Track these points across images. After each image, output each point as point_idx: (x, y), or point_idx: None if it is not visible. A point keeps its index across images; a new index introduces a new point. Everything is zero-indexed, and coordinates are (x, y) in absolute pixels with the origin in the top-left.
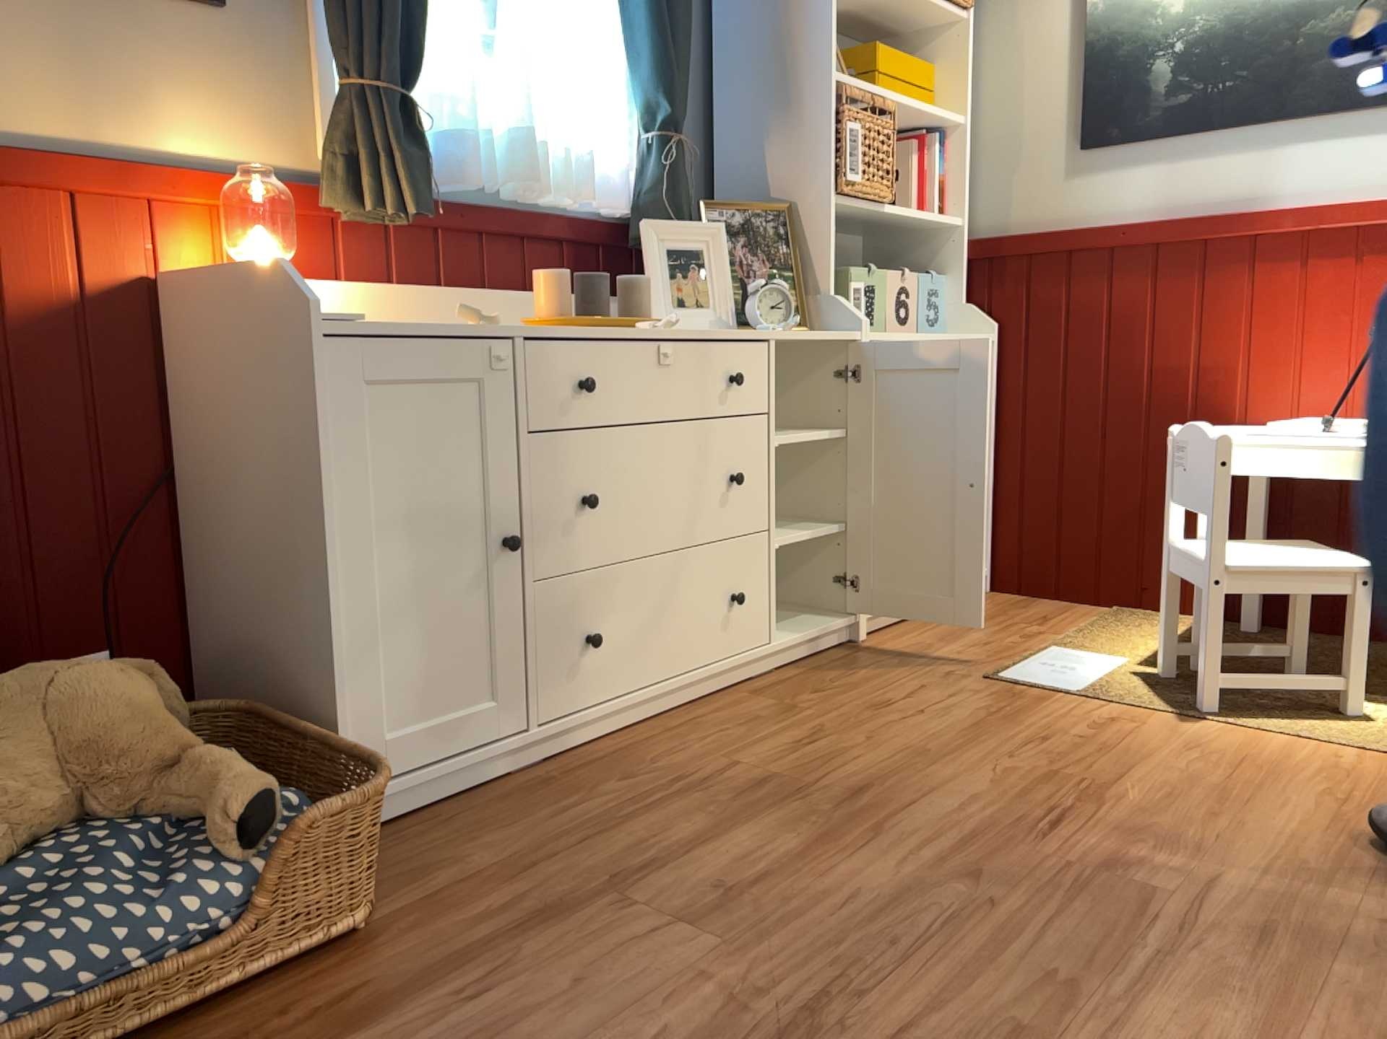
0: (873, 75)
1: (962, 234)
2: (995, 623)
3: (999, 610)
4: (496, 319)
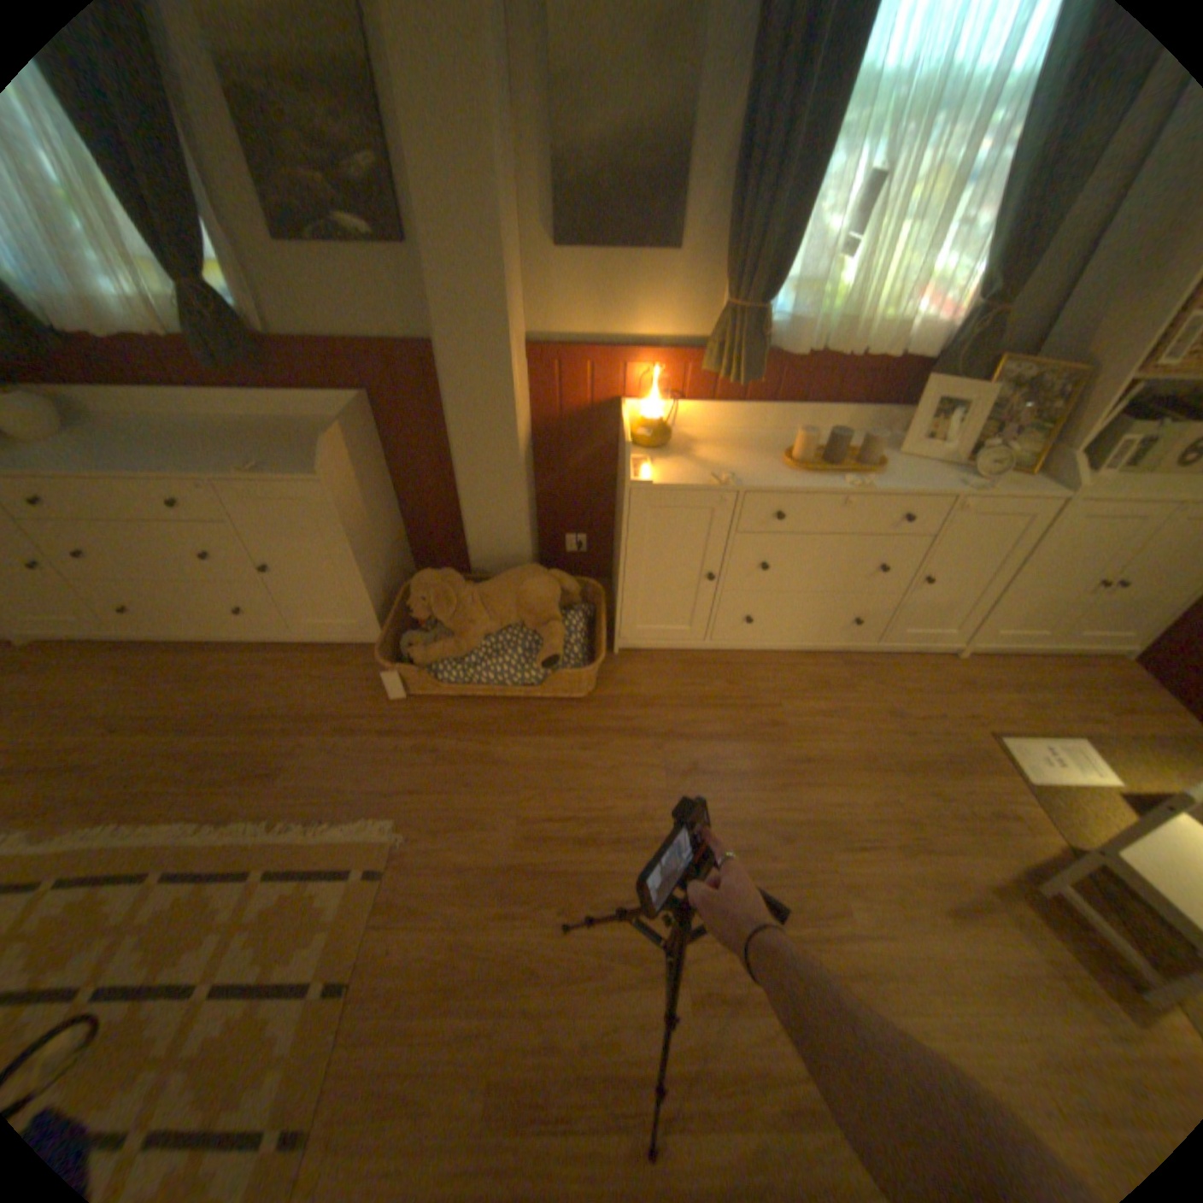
0: None
1: None
2: (1078, 696)
3: (1105, 685)
4: (732, 479)
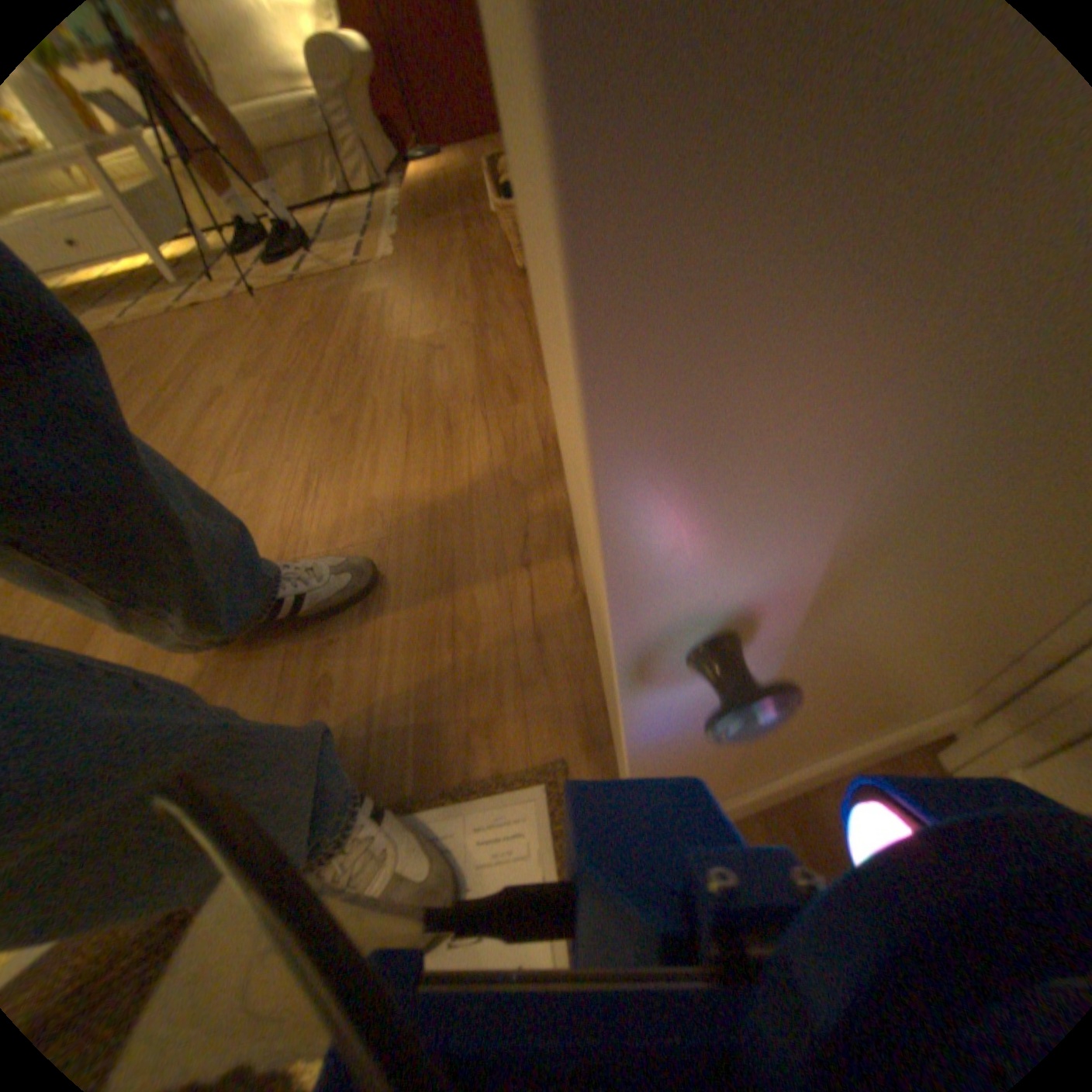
0: None
1: None
2: None
3: None
4: None
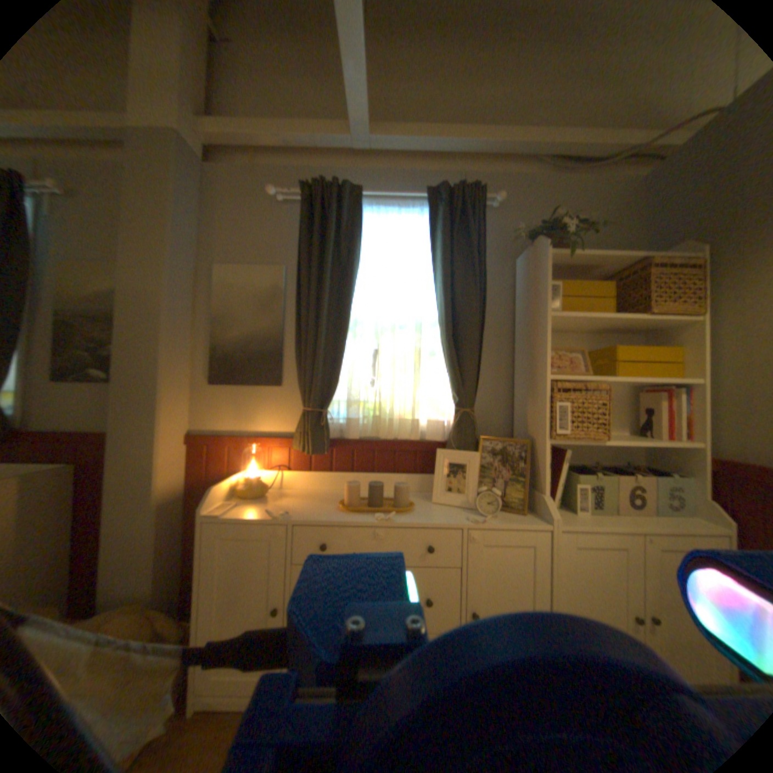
0: (615, 362)
1: (706, 453)
2: None
3: None
4: (286, 515)
